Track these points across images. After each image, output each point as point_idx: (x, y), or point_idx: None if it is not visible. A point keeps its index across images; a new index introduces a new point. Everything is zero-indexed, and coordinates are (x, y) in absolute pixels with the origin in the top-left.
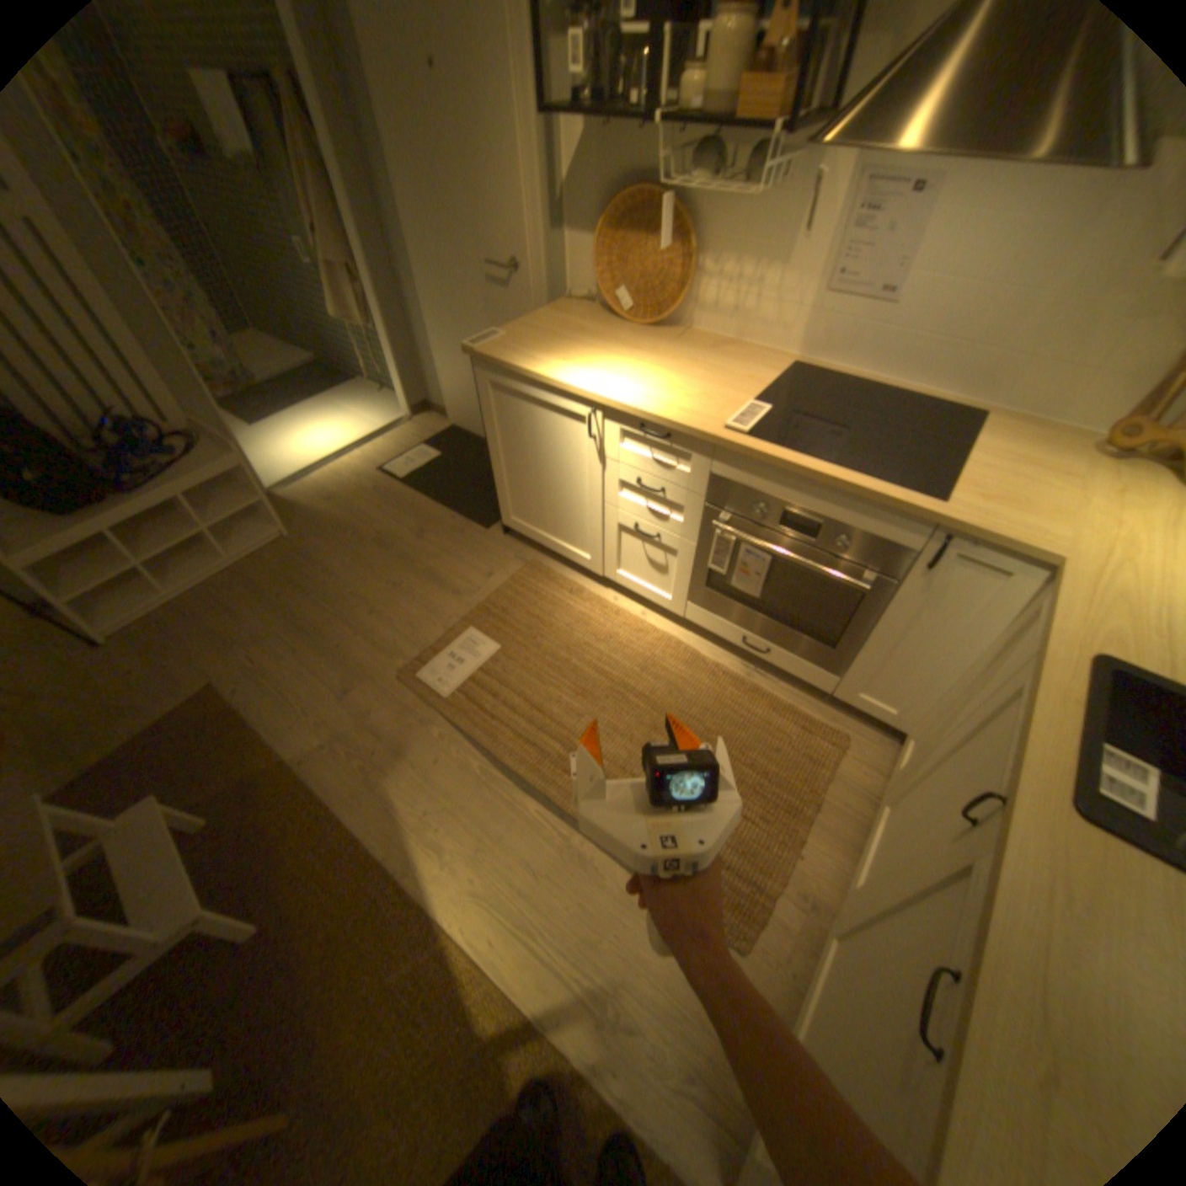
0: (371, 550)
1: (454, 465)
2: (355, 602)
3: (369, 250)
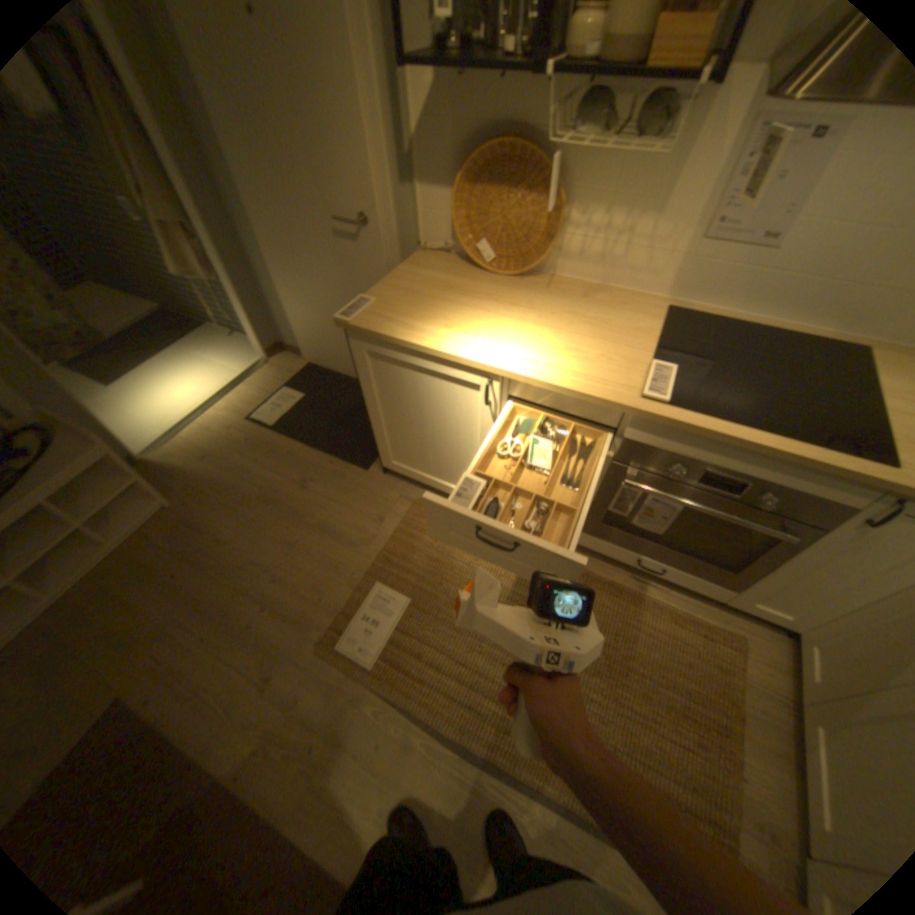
0: (257, 510)
1: (318, 406)
2: (253, 573)
3: (199, 207)
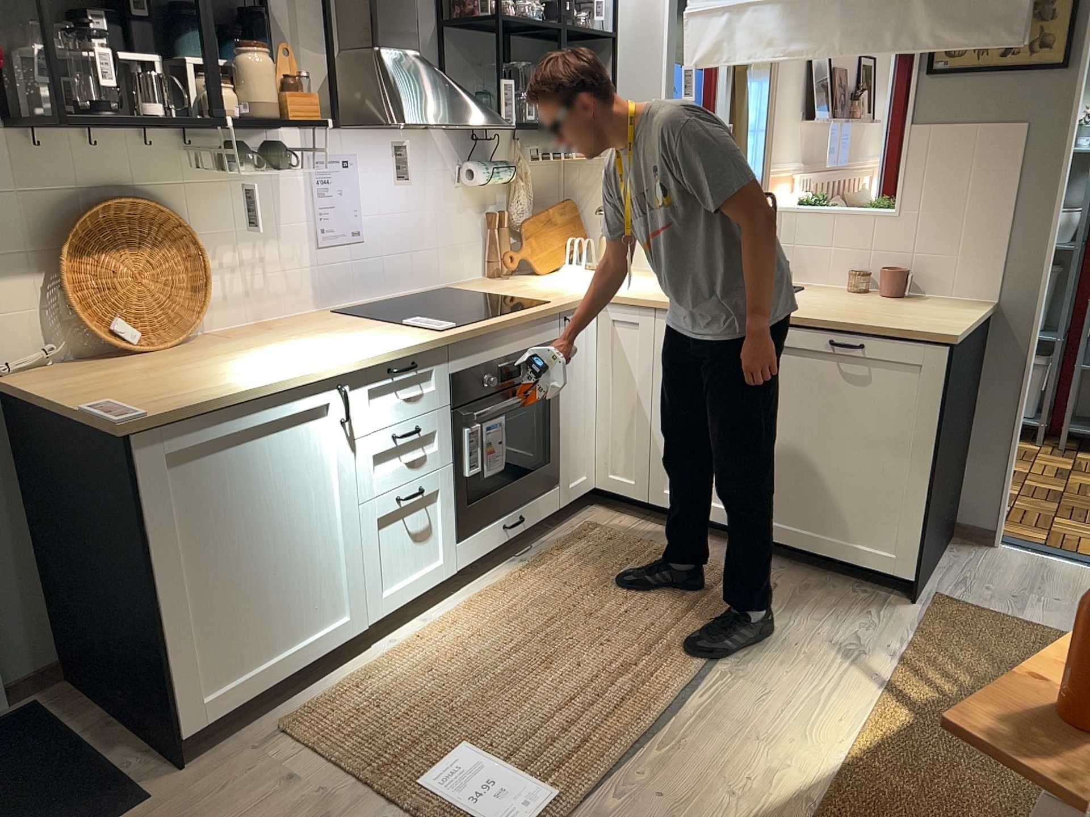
0: None
1: None
2: None
3: None
